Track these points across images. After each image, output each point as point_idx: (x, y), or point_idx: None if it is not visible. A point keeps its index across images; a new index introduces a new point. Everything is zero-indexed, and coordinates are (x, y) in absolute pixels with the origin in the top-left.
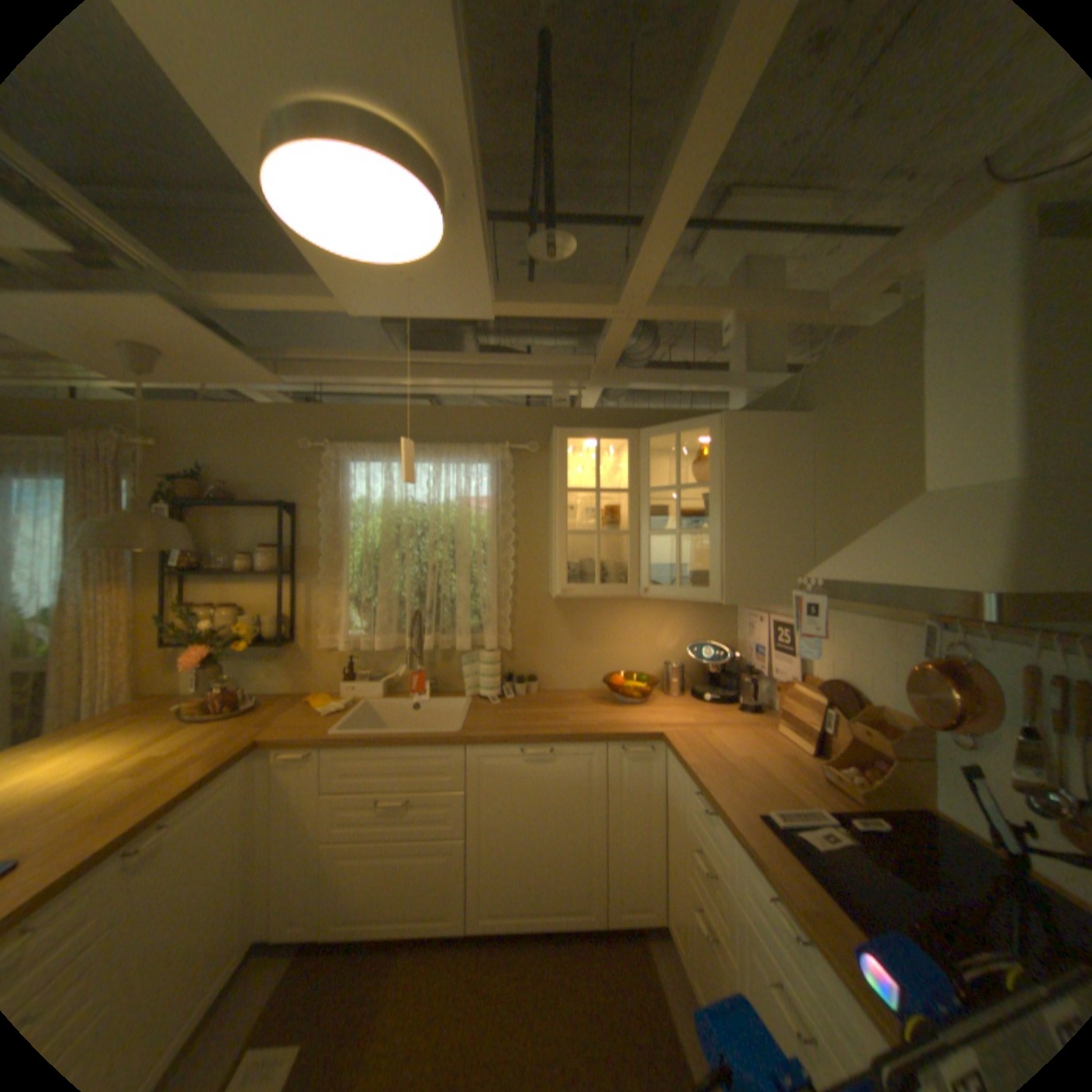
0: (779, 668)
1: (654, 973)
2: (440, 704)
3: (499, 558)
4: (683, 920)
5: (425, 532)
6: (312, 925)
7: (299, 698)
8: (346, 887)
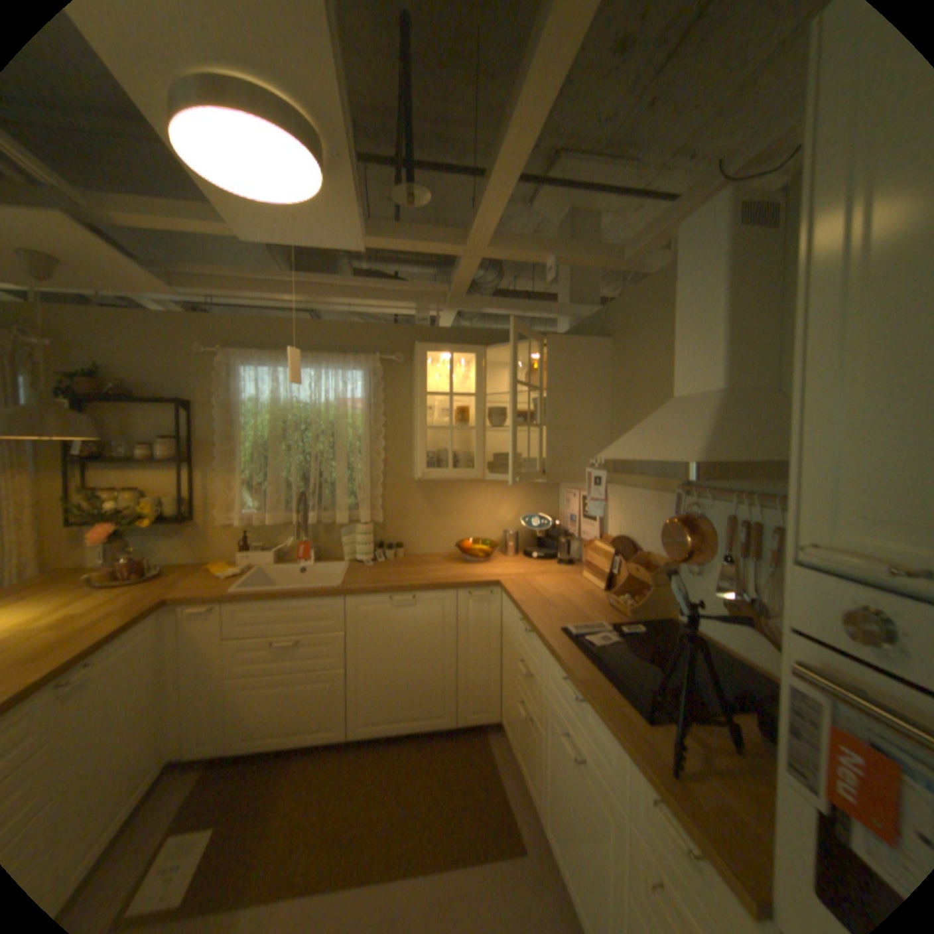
0: (585, 530)
1: (490, 753)
2: (323, 567)
3: (372, 448)
4: (510, 713)
5: (308, 426)
6: (219, 742)
7: (199, 566)
8: (247, 711)
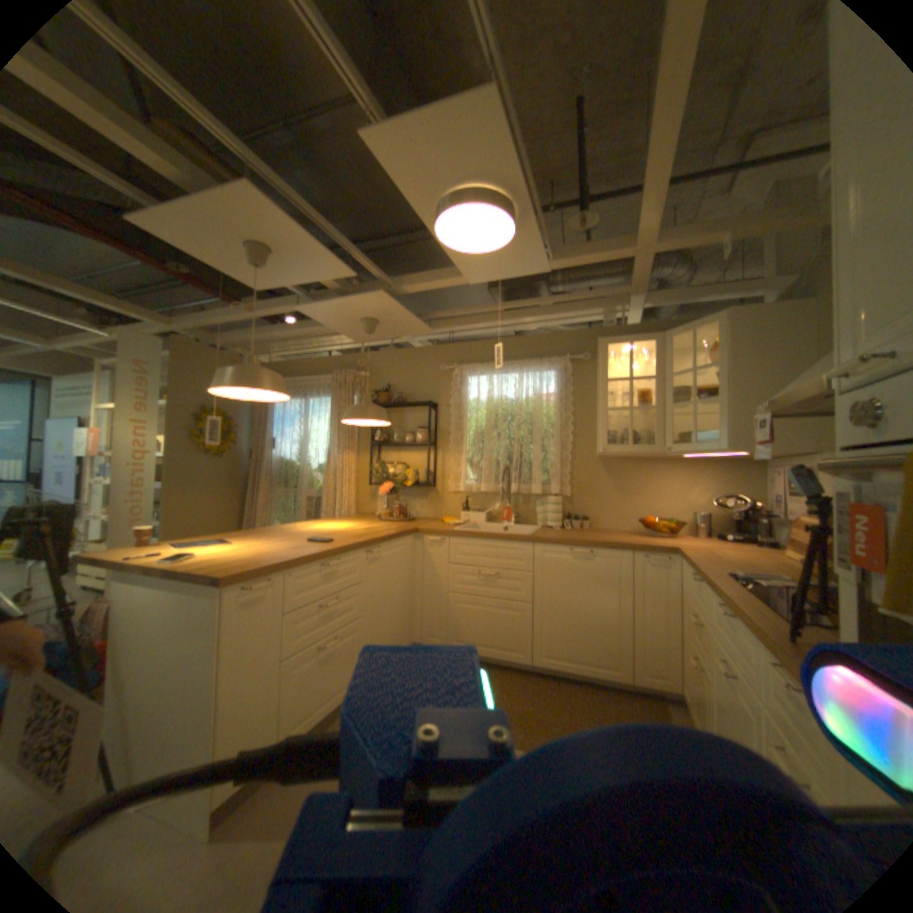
0: (792, 510)
1: (668, 719)
2: (520, 528)
3: (562, 434)
4: (689, 680)
5: (512, 417)
6: (443, 638)
7: (437, 520)
8: (462, 620)
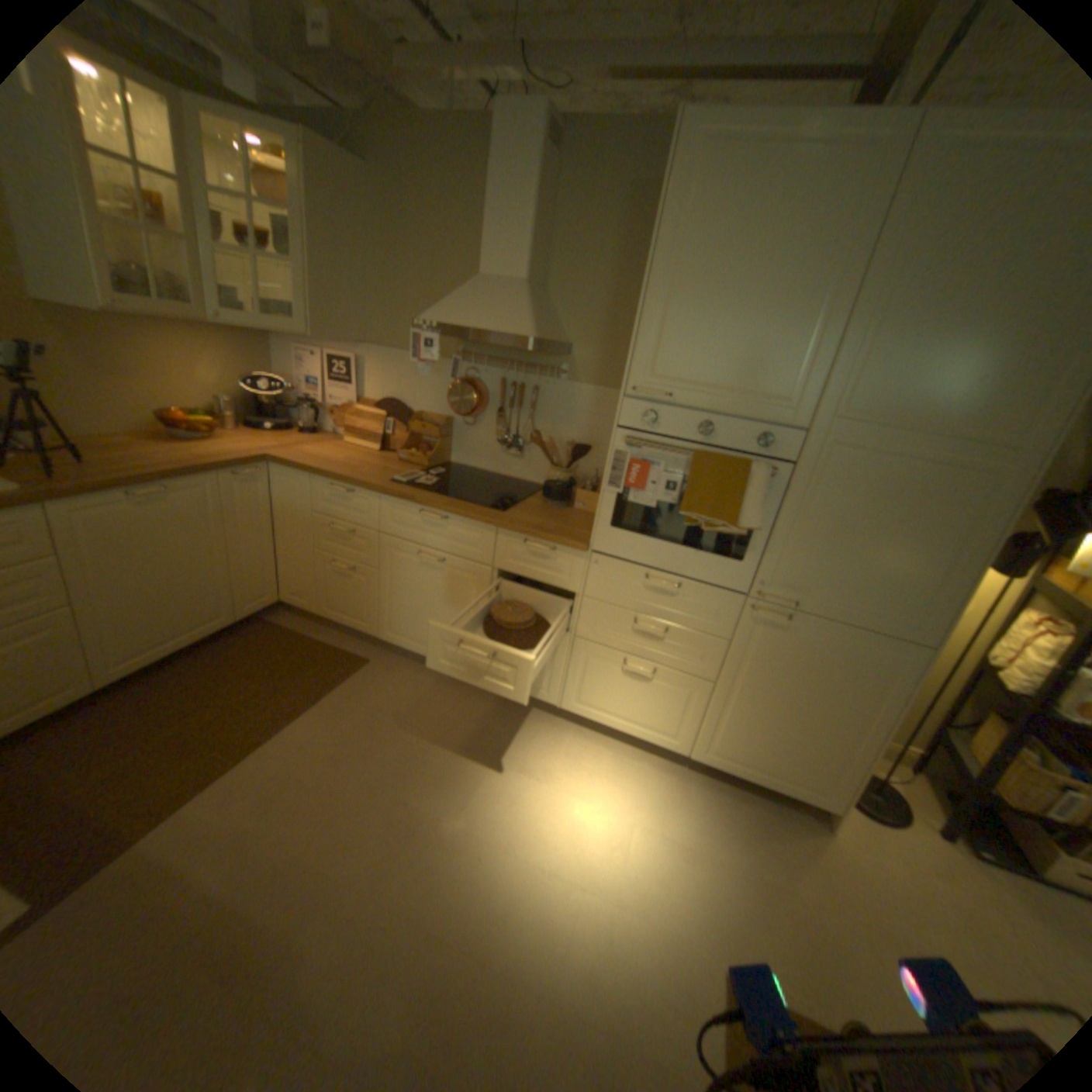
0: (332, 395)
1: (280, 628)
2: None
3: None
4: (302, 582)
5: None
6: None
7: None
8: None
